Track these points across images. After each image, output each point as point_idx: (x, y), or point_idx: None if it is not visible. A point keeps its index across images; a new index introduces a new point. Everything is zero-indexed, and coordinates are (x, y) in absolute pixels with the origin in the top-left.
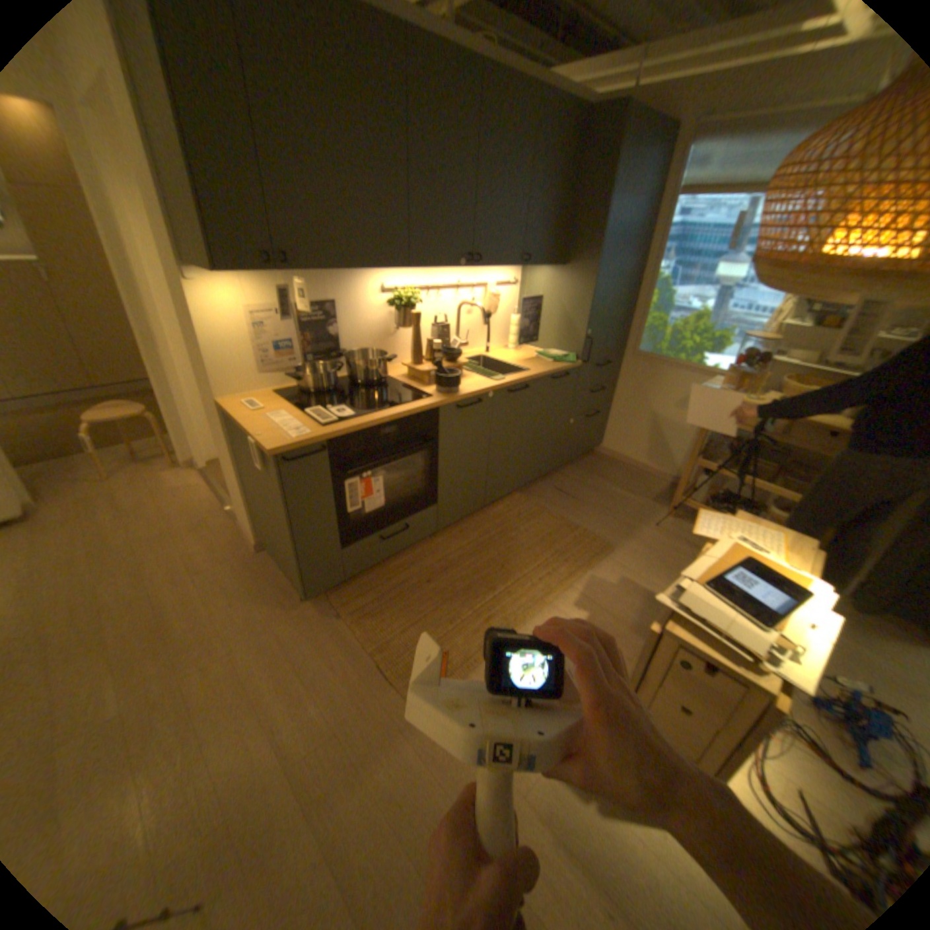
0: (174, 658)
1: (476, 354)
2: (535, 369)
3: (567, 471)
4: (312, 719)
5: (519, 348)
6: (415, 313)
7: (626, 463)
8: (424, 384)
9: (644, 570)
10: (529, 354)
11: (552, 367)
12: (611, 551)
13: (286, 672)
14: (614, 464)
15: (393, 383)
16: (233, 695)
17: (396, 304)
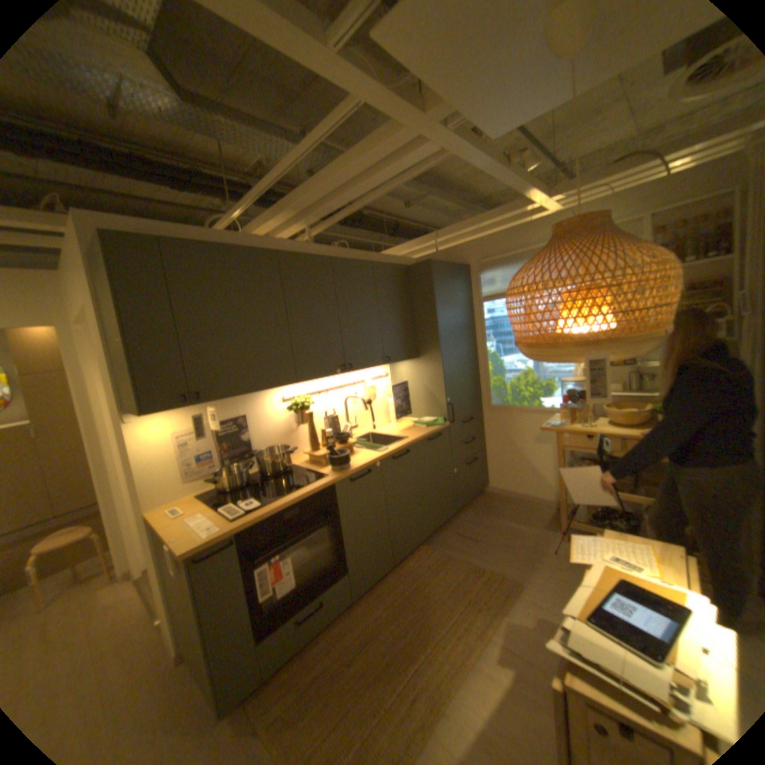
0: None
1: (366, 432)
2: (412, 435)
3: (466, 515)
4: None
5: (400, 421)
6: (309, 412)
7: (514, 498)
8: (322, 466)
9: (556, 606)
10: (407, 424)
11: (426, 431)
12: (521, 590)
13: None
14: (505, 501)
15: (297, 470)
16: None
17: (293, 408)
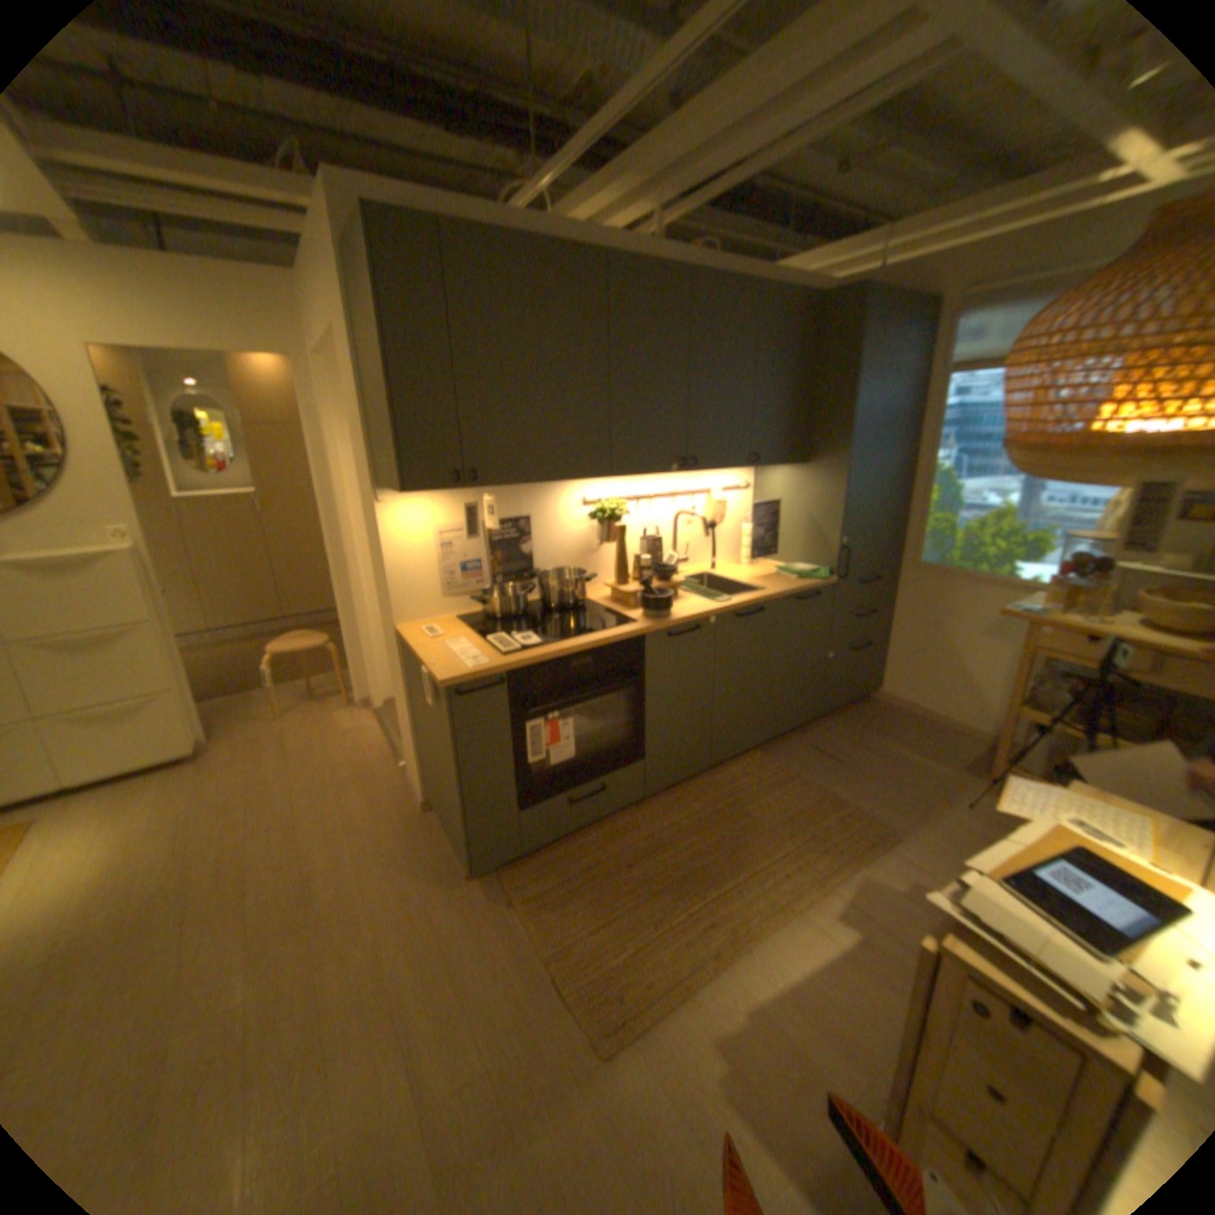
0: (312, 939)
1: (698, 572)
2: (772, 588)
3: (831, 724)
4: (462, 1045)
5: (755, 563)
6: (619, 526)
7: (920, 716)
8: (628, 608)
9: (951, 875)
10: (766, 570)
11: (796, 584)
12: (898, 842)
13: (437, 974)
14: (902, 717)
15: (592, 607)
16: (371, 997)
17: (597, 517)
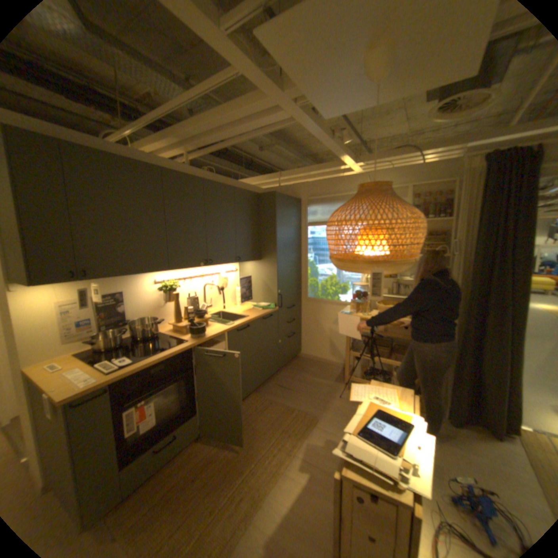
0: None
1: (218, 311)
2: (252, 315)
3: (284, 372)
4: None
5: (244, 304)
6: (176, 293)
7: (317, 361)
8: (183, 334)
9: (338, 431)
10: (249, 307)
11: (262, 312)
12: (317, 422)
13: None
14: (310, 363)
15: (163, 336)
16: None
17: (164, 289)
